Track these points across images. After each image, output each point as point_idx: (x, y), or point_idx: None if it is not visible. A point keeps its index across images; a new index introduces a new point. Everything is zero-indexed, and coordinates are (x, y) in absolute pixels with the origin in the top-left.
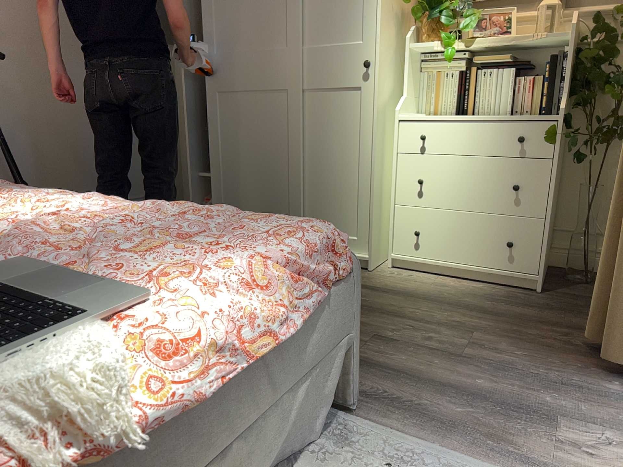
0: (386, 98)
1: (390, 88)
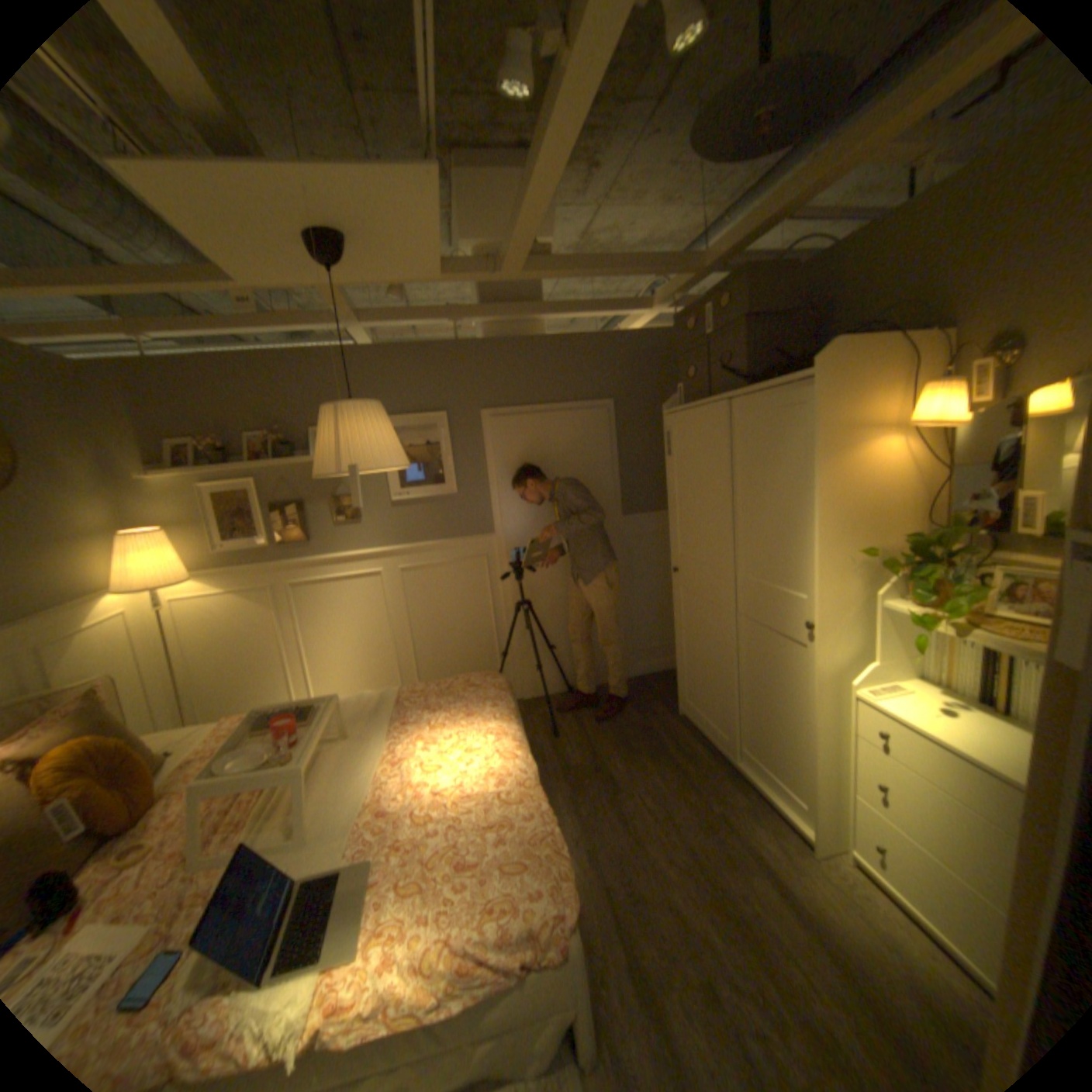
0: (844, 664)
1: (856, 649)
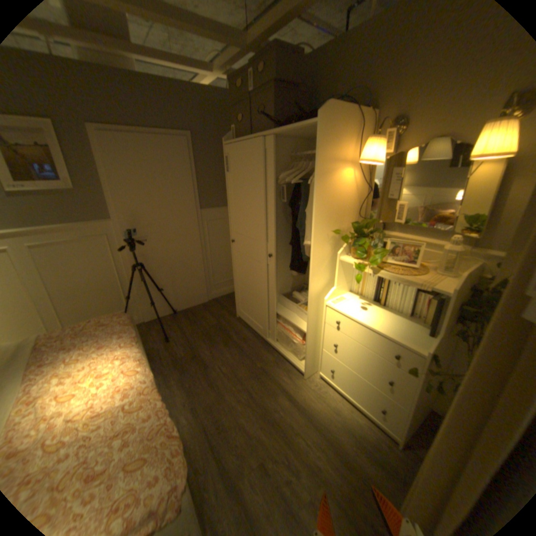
0: (320, 289)
1: (326, 281)
